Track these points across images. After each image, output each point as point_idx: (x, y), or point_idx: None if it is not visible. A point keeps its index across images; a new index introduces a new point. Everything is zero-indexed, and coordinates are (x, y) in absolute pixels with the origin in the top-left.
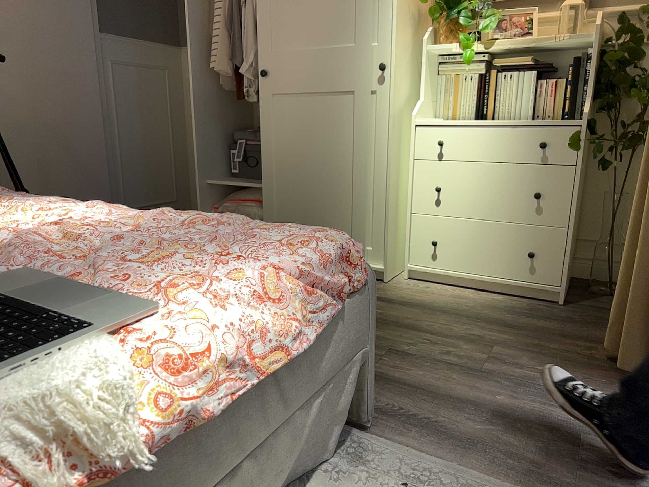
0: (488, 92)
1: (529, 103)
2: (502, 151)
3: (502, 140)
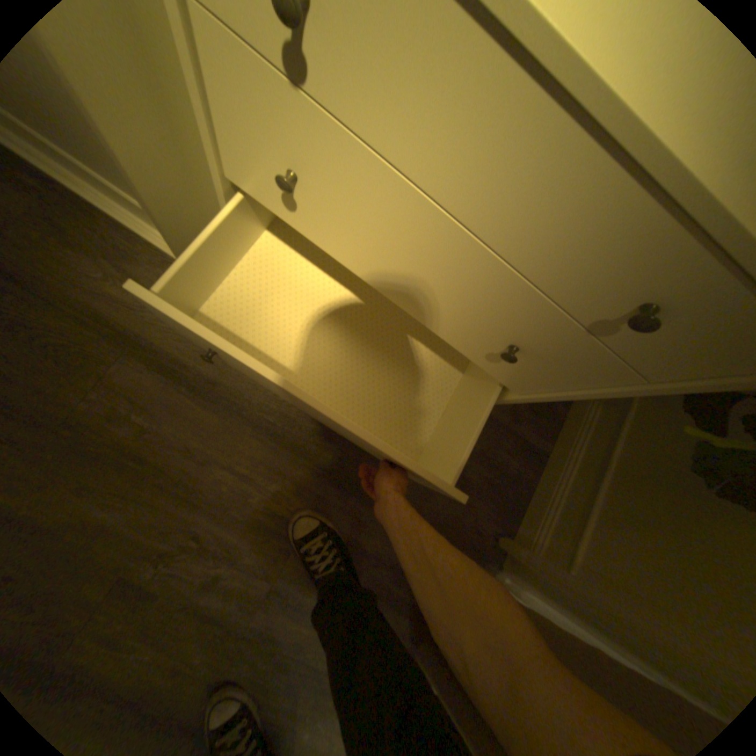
0: None
1: None
2: (517, 220)
3: (549, 193)
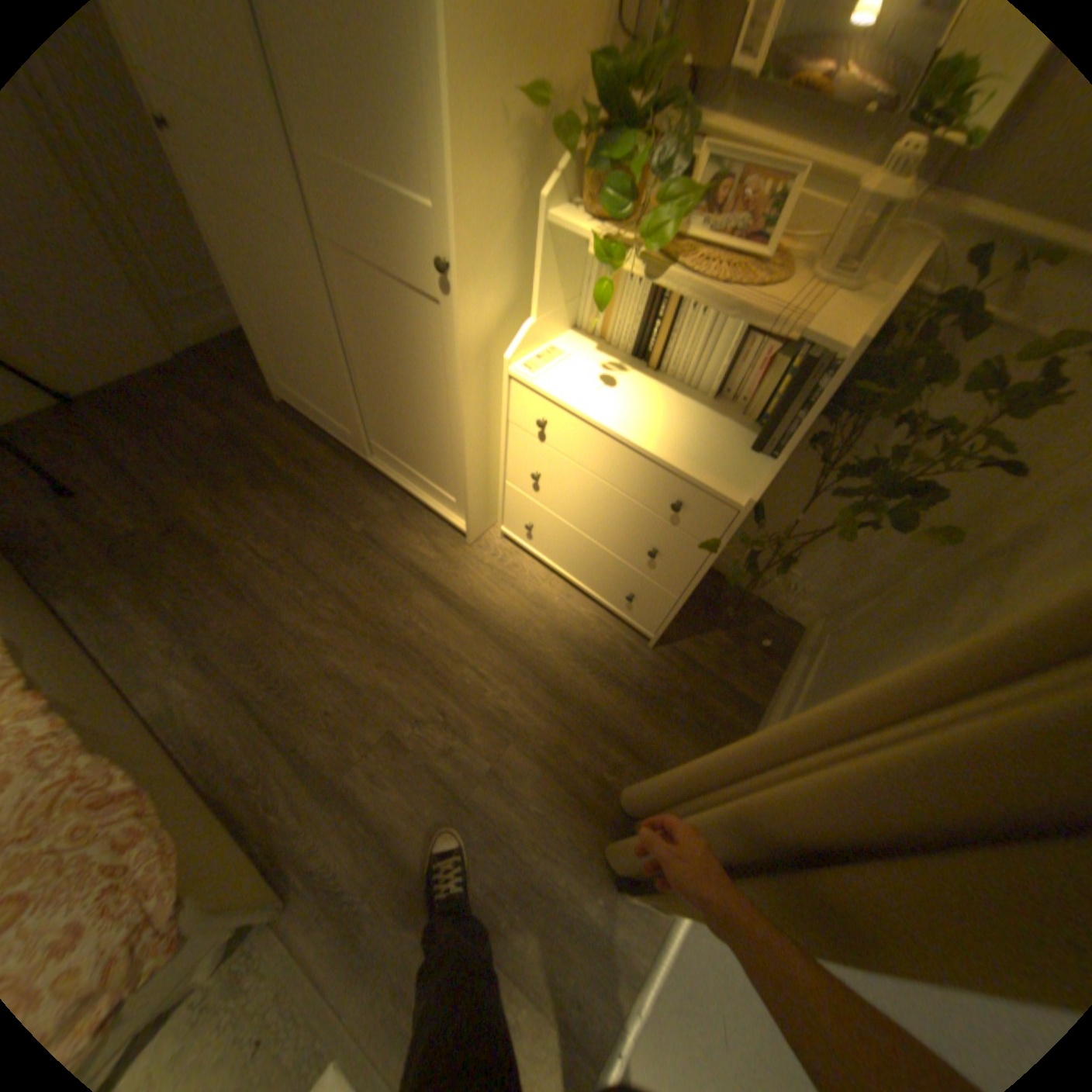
0: (661, 322)
1: (718, 368)
2: (621, 476)
3: (625, 464)
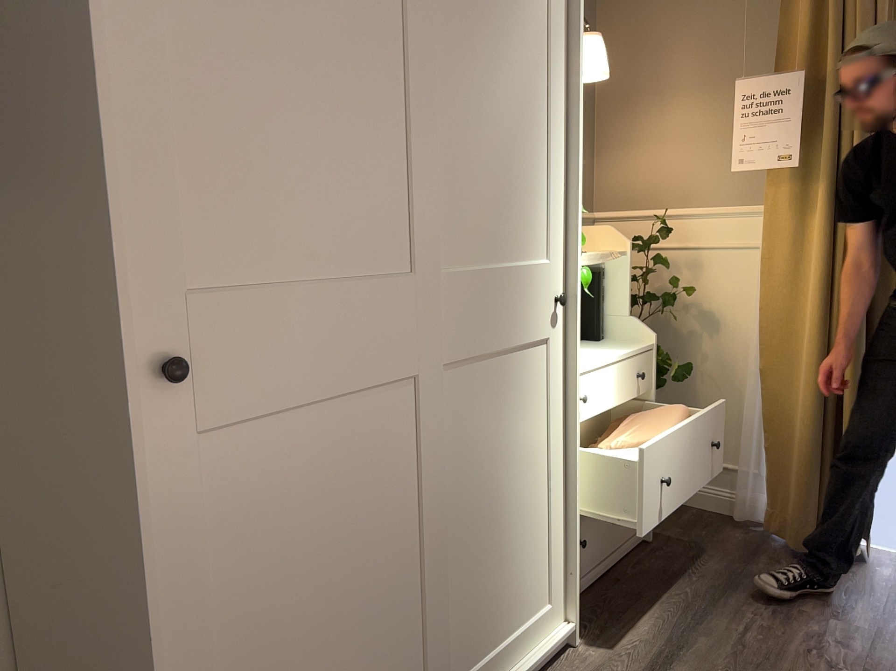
0: None
1: None
2: (613, 390)
3: (614, 377)
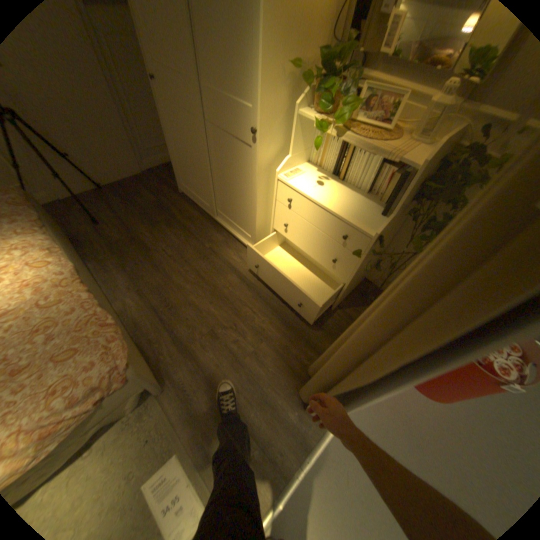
0: (345, 158)
1: (369, 179)
2: (322, 224)
3: (324, 218)
